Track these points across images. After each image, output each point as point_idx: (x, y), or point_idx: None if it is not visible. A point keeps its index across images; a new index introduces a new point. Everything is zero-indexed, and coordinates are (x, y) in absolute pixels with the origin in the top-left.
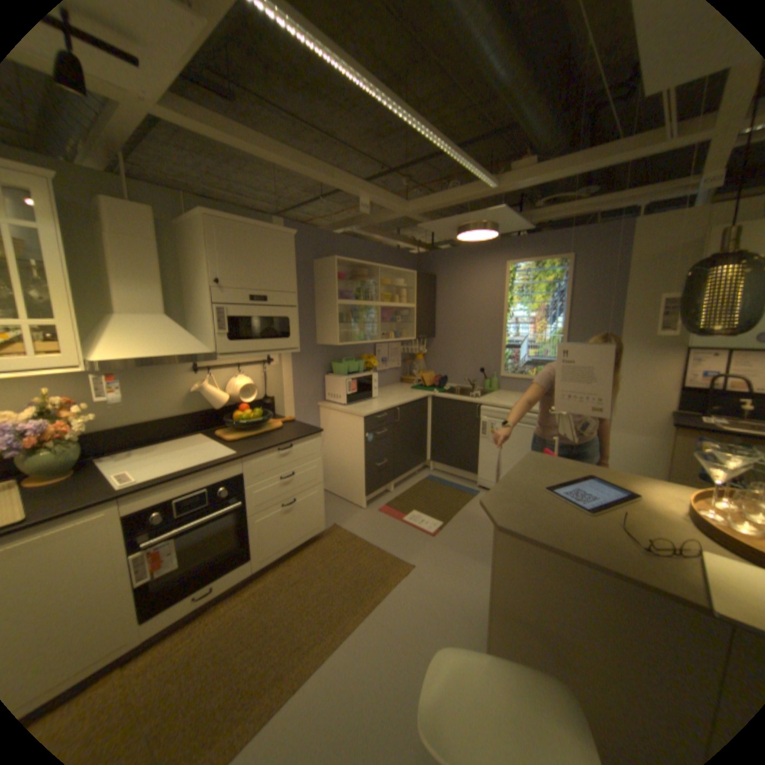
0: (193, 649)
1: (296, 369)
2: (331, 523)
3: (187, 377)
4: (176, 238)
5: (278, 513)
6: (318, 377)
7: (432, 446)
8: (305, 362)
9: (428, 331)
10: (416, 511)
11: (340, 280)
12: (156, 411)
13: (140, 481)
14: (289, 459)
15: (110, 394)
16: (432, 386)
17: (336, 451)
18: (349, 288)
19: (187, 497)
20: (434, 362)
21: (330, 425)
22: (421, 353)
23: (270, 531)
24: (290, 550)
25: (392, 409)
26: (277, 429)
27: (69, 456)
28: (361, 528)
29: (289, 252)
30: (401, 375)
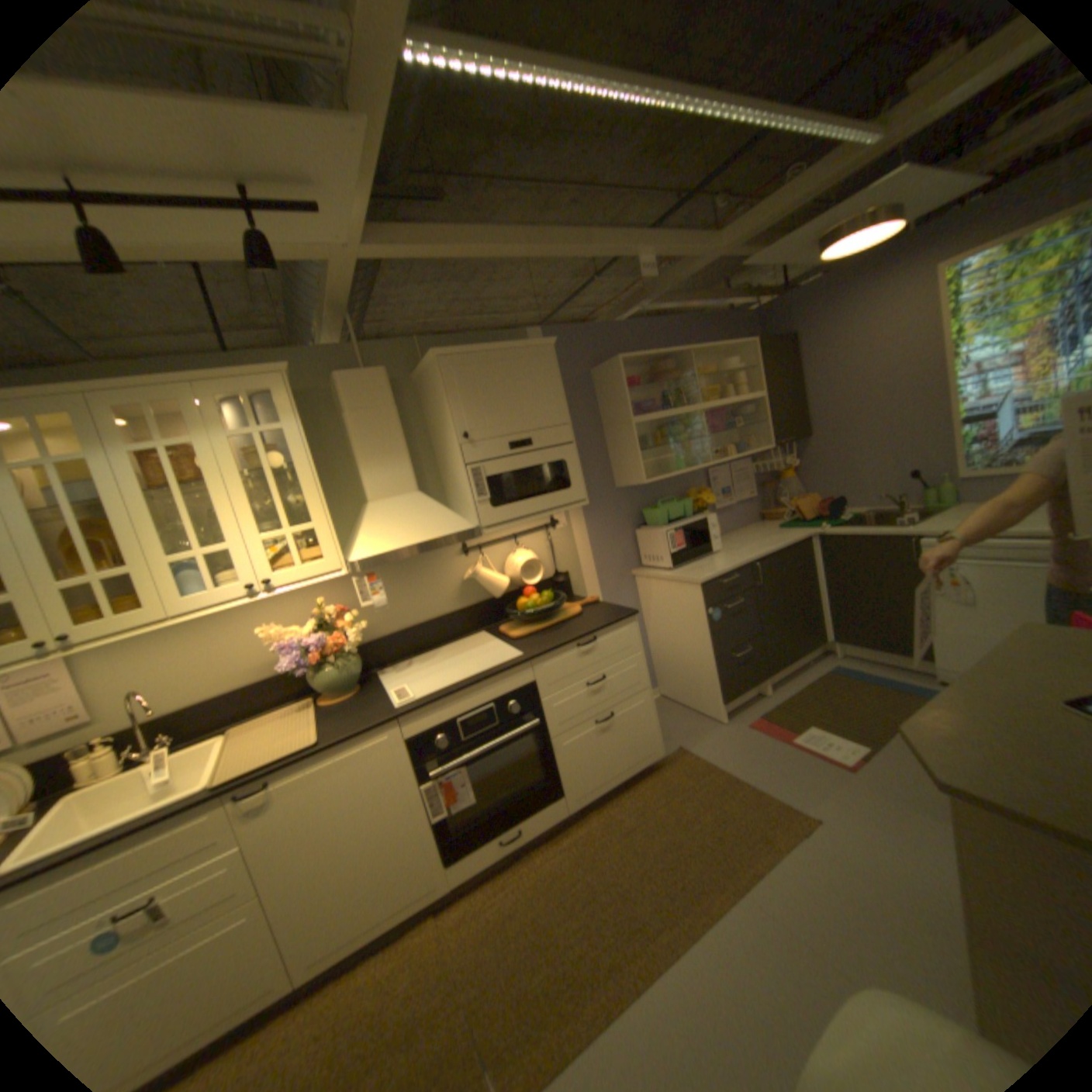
0: (507, 908)
1: (591, 529)
2: (675, 746)
3: (458, 562)
4: (418, 396)
5: (592, 733)
6: (625, 534)
7: (834, 618)
8: (603, 517)
9: (797, 428)
10: (817, 729)
11: (632, 388)
12: (430, 610)
13: (418, 697)
14: (594, 658)
15: (382, 596)
16: (817, 518)
17: (668, 640)
18: (650, 395)
19: (471, 715)
20: (817, 478)
21: (653, 601)
22: (790, 468)
23: (584, 759)
24: (617, 786)
25: (748, 566)
26: (574, 617)
27: (351, 670)
28: (723, 755)
29: (549, 370)
30: (759, 509)
